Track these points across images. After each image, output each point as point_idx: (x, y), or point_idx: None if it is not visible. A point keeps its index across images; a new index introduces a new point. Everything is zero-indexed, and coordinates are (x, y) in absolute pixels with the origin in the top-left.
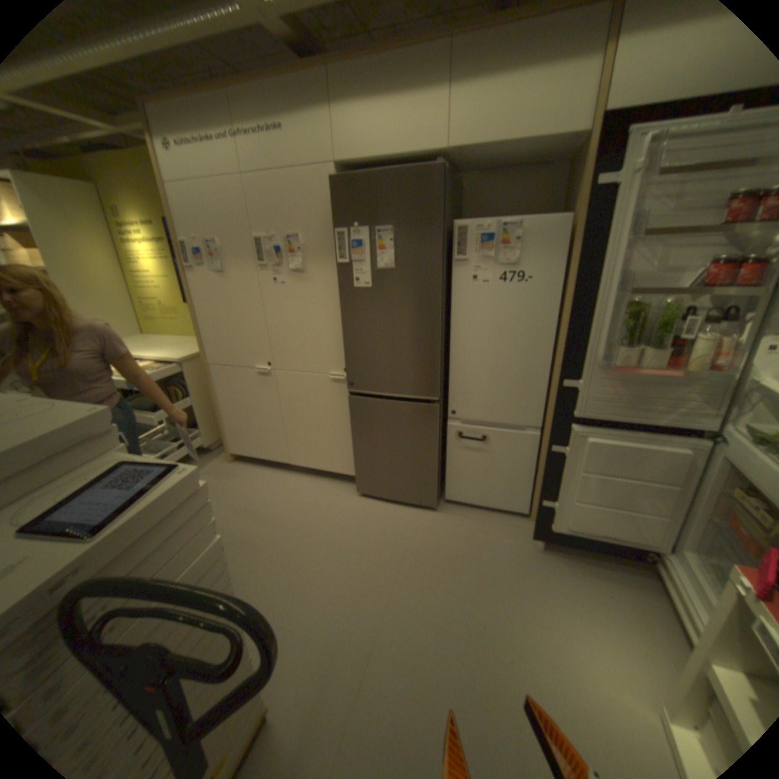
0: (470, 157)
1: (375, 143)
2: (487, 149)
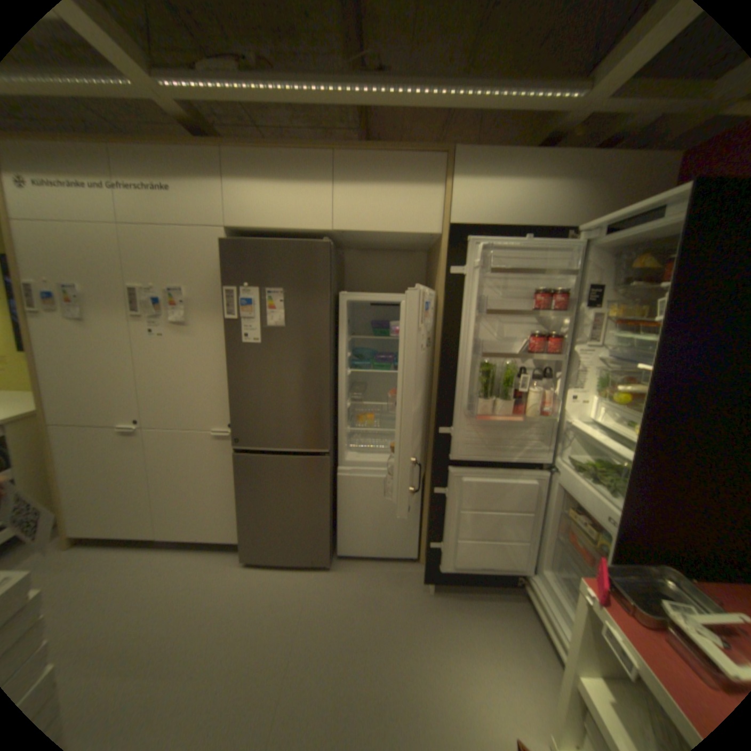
0: (350, 239)
1: (265, 215)
2: (364, 235)
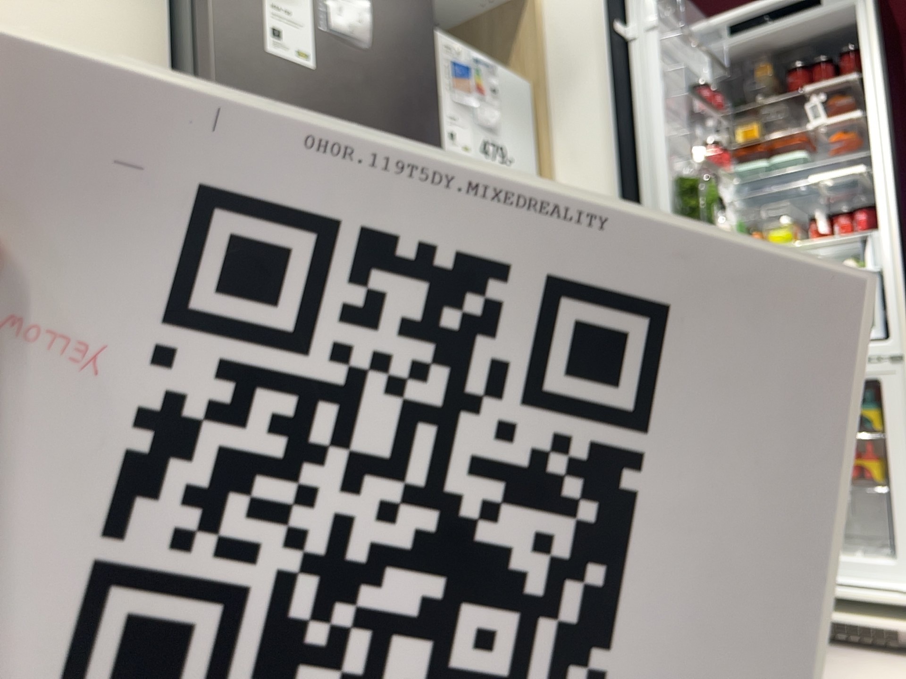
0: None
1: None
2: None
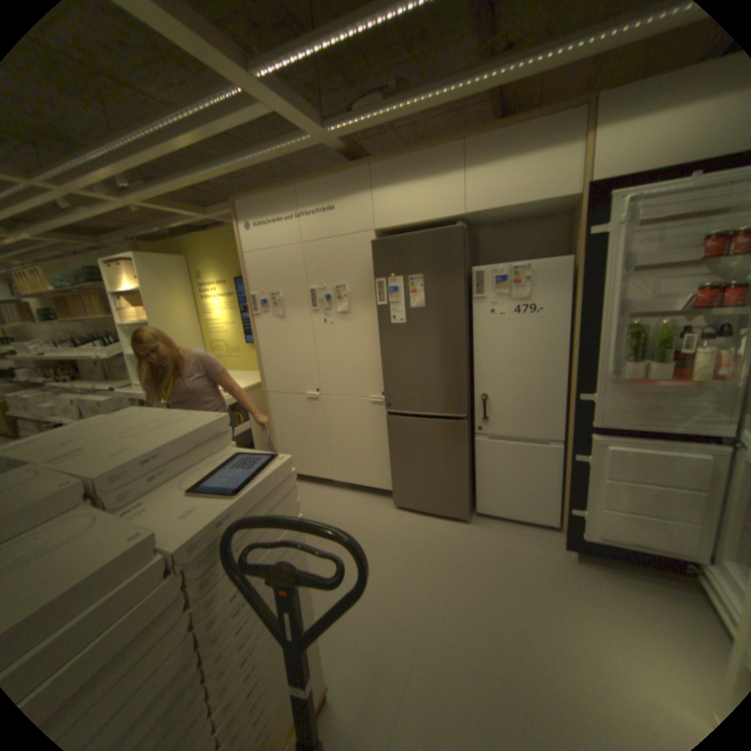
0: (483, 218)
1: (406, 214)
2: (497, 212)
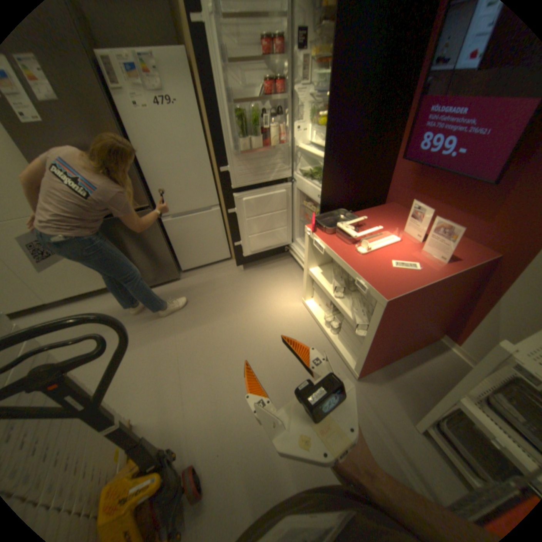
0: None
1: None
2: None
